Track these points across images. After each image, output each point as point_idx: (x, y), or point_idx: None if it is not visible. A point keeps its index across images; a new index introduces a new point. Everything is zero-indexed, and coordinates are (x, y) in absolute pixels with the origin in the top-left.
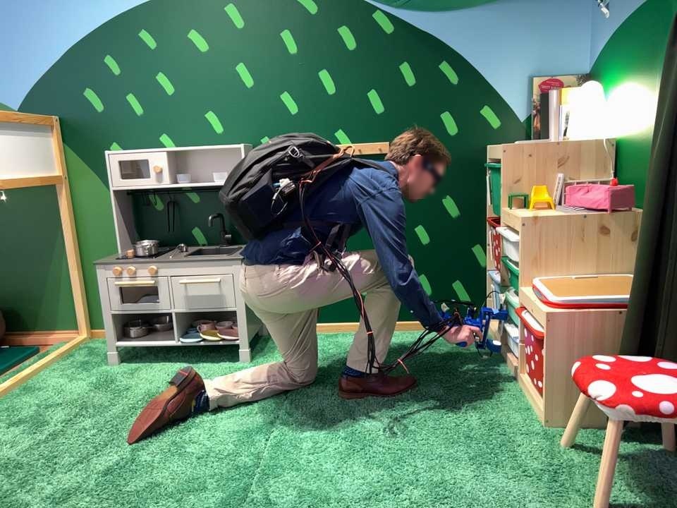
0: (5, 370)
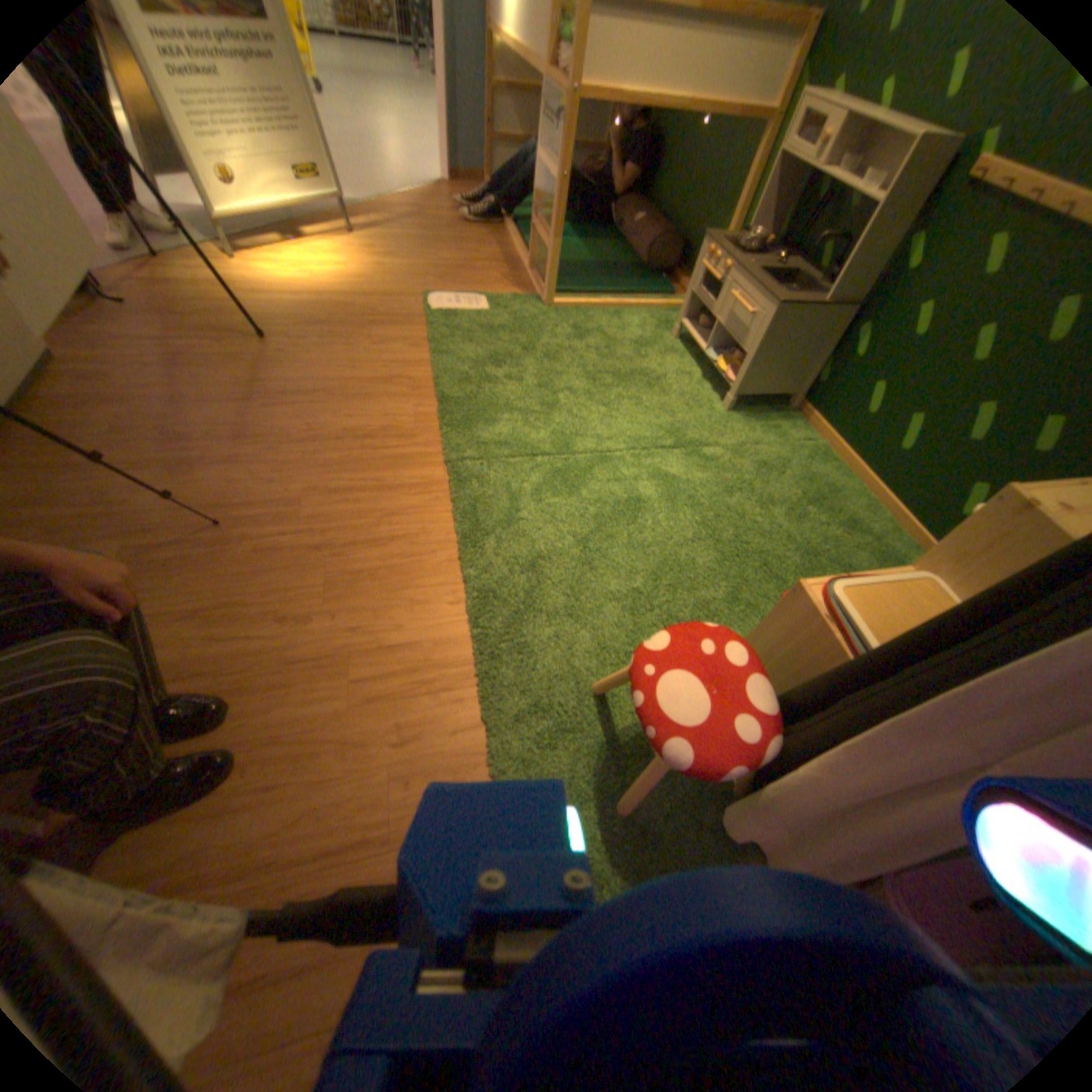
0: (639, 295)
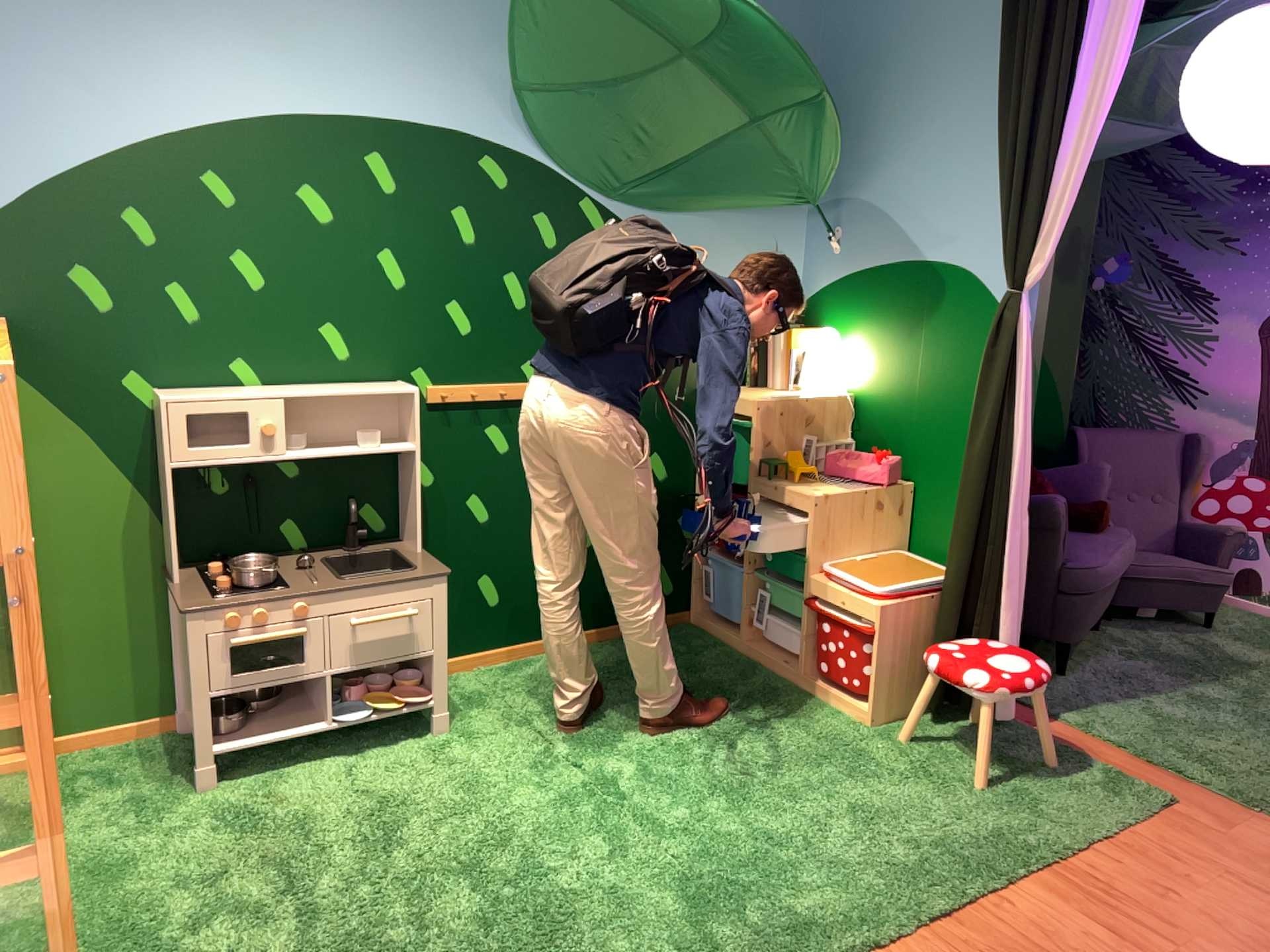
0: None
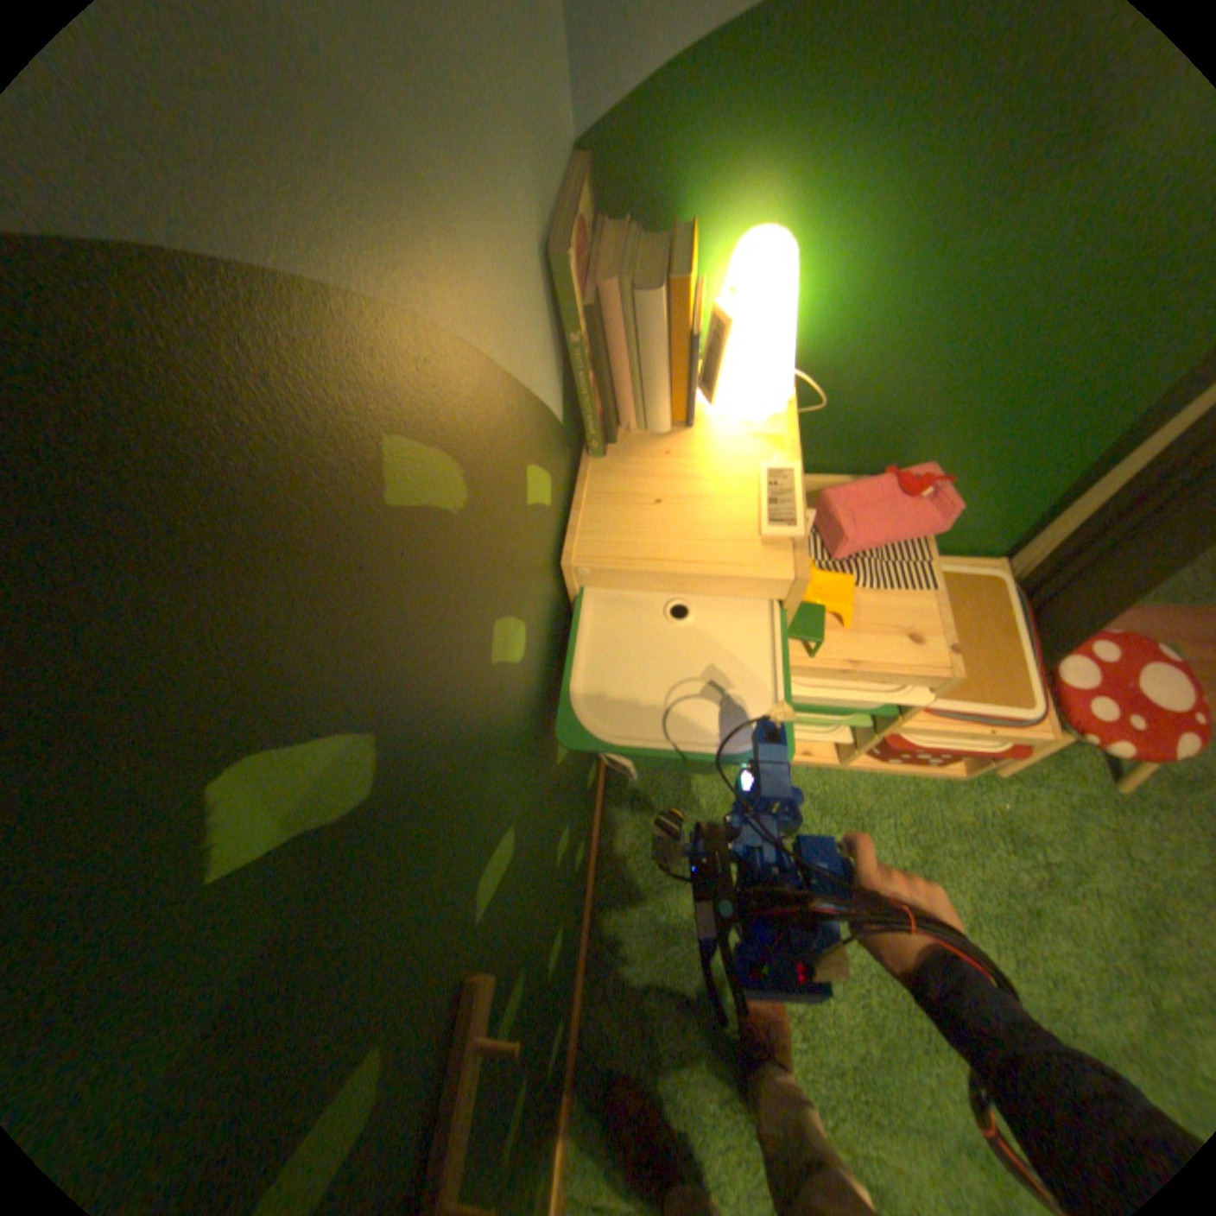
0: None
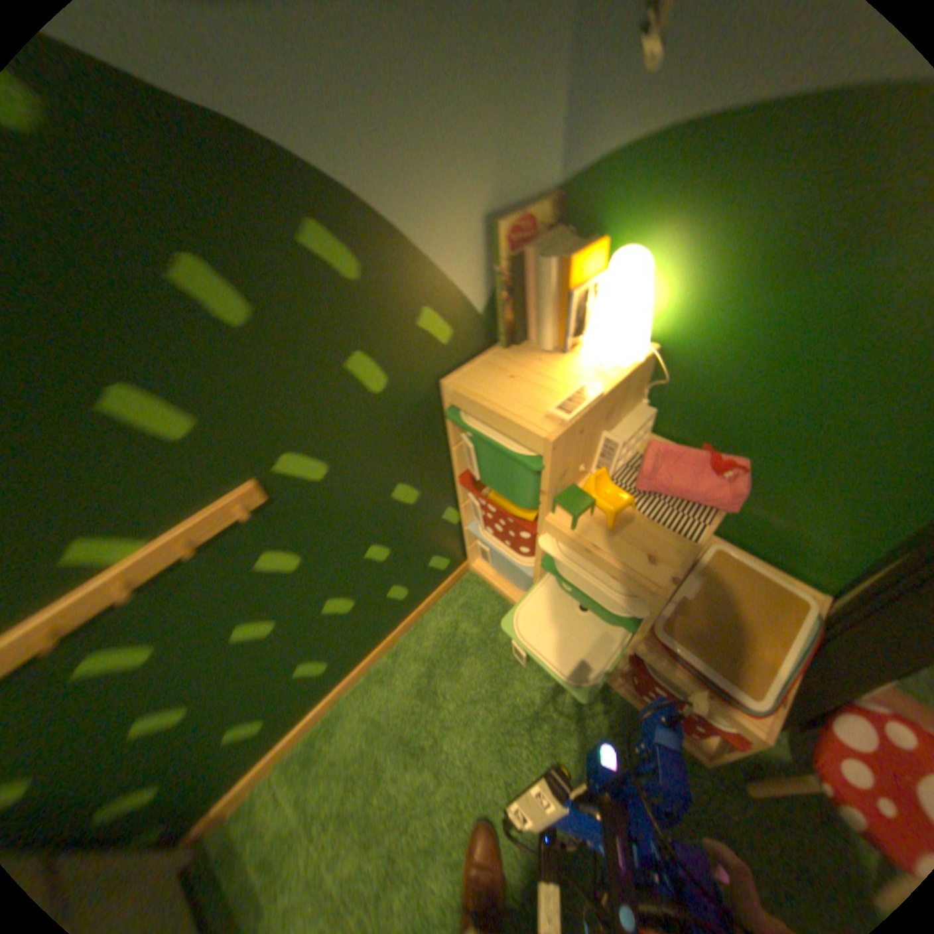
0: None
